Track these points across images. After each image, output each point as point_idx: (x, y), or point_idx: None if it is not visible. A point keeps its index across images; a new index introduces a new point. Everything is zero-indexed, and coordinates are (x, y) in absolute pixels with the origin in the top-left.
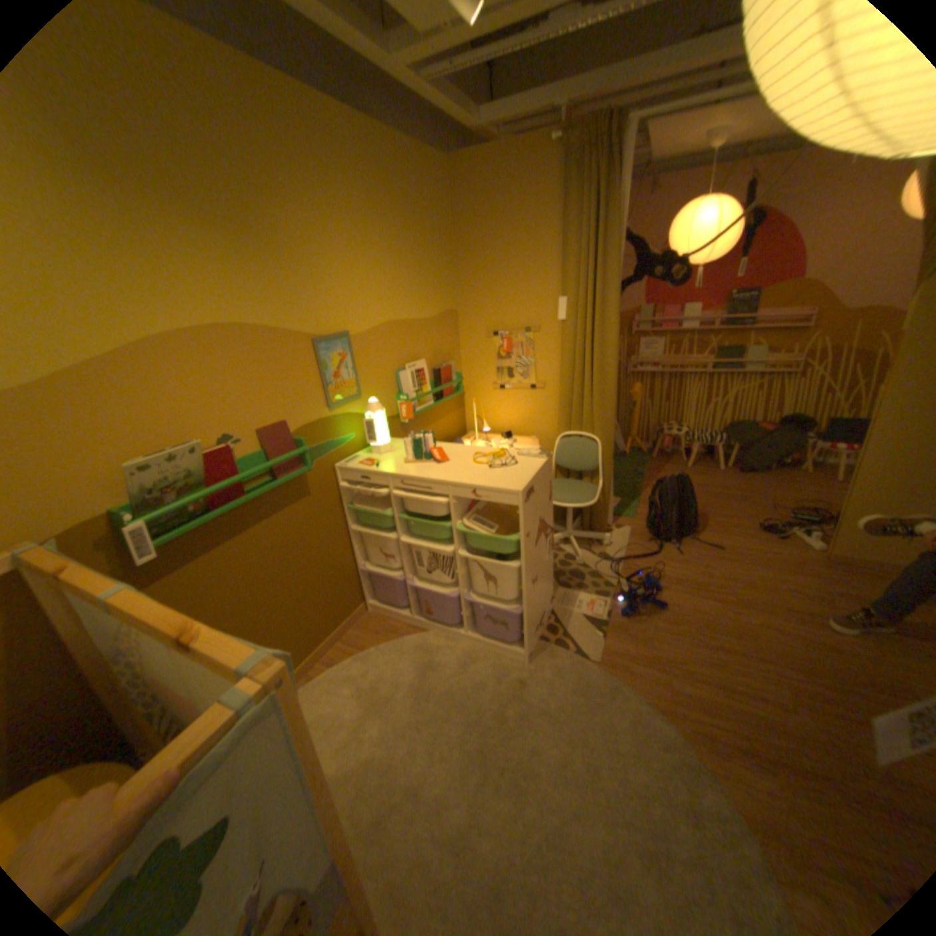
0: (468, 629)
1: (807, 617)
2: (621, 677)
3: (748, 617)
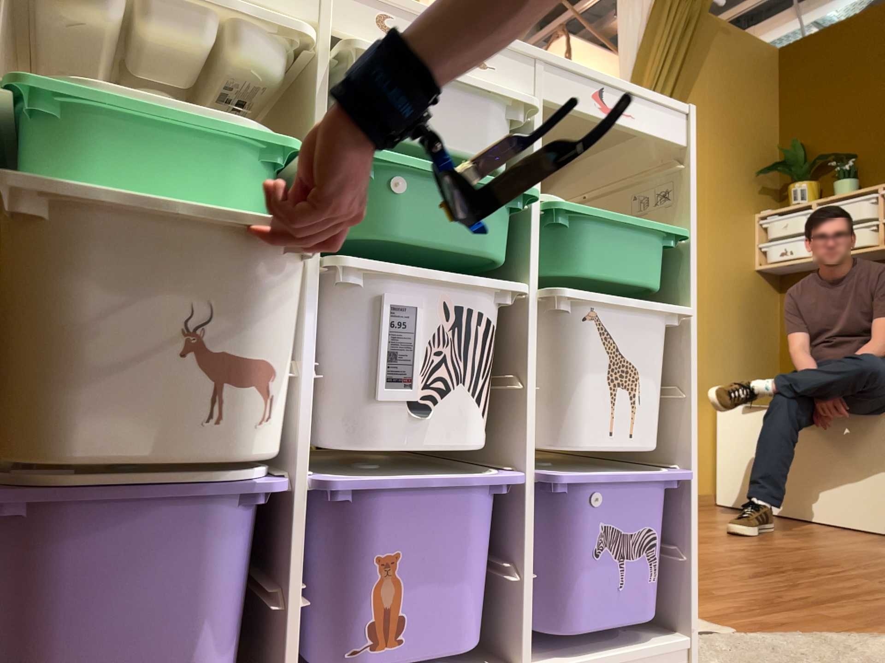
0: (526, 641)
1: (725, 535)
2: (783, 628)
3: (702, 546)
